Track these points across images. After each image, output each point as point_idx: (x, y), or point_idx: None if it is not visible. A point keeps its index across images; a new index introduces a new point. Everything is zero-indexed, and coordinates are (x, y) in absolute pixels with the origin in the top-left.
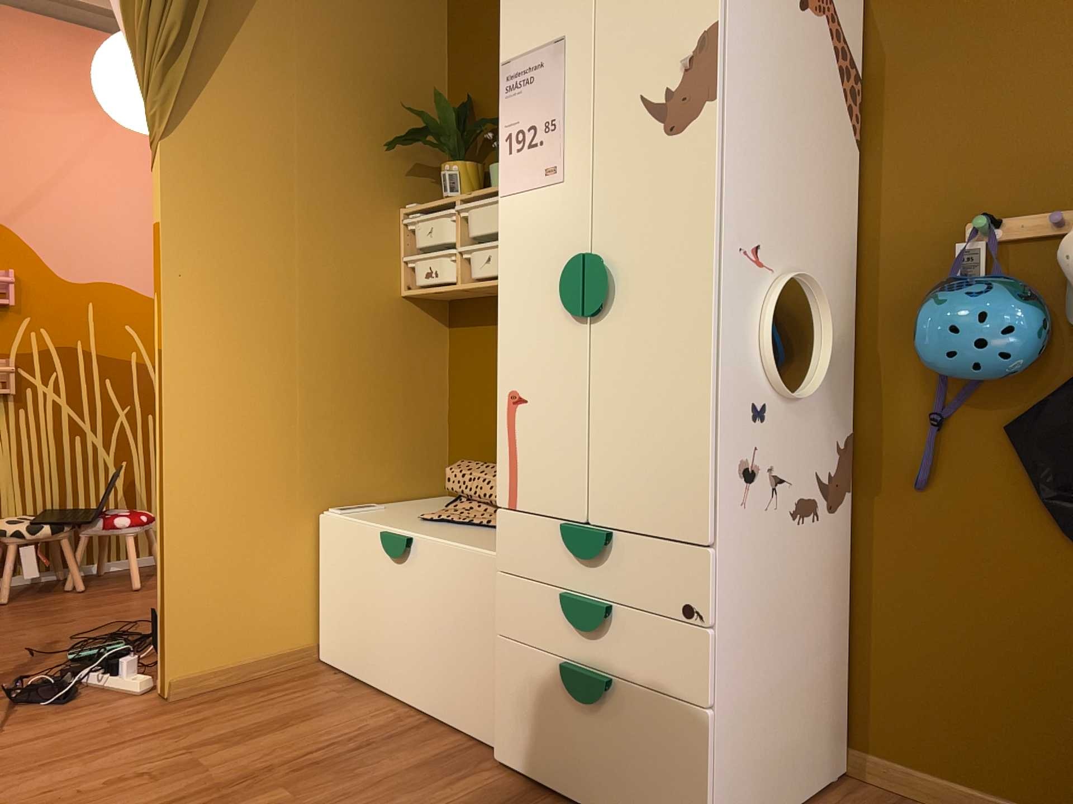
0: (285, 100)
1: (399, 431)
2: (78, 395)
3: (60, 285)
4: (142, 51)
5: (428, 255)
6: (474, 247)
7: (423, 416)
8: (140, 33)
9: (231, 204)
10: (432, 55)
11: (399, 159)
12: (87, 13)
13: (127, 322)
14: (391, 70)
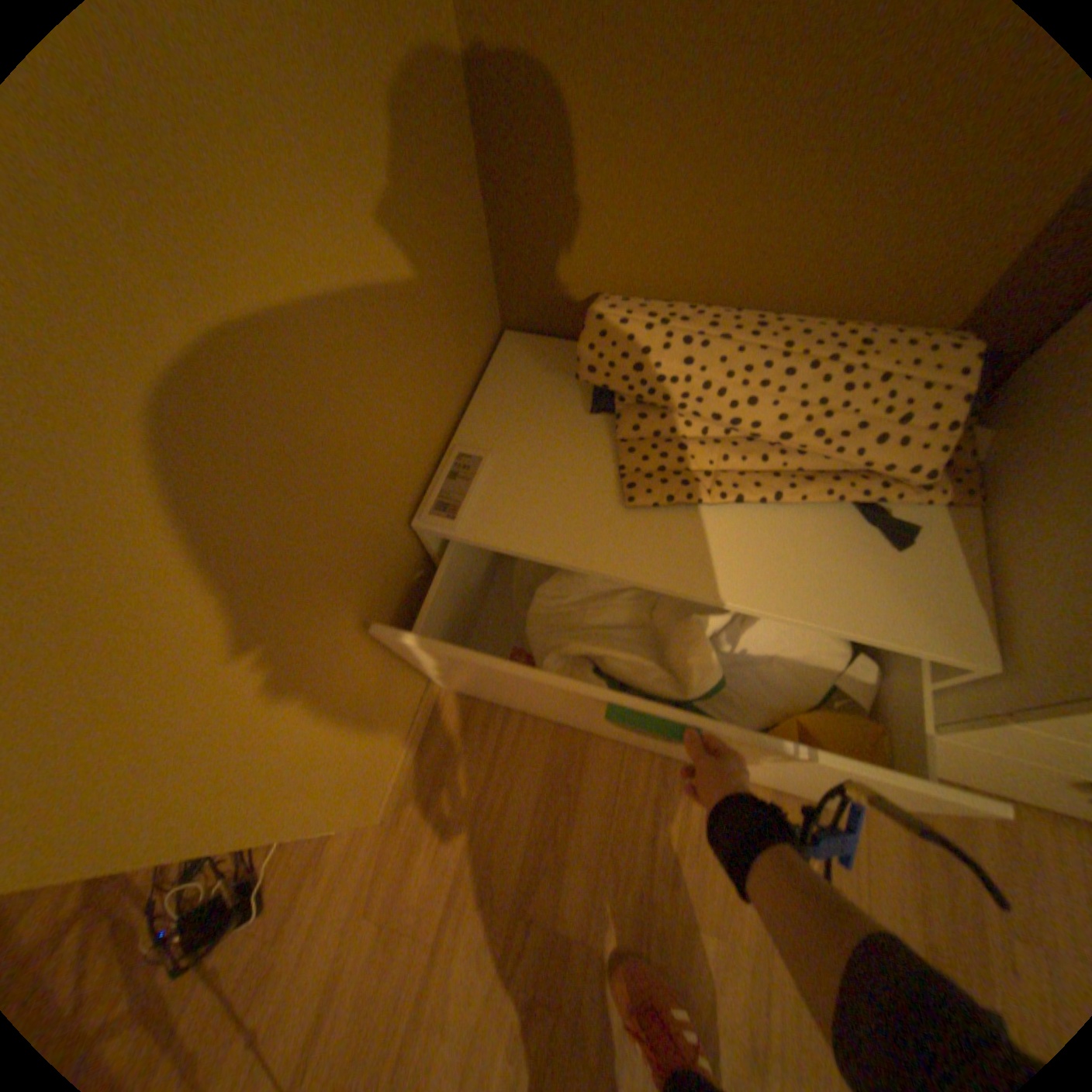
0: None
1: (434, 273)
2: None
3: None
4: None
5: None
6: None
7: (453, 197)
8: None
9: None
10: None
11: None
12: None
13: None
14: None
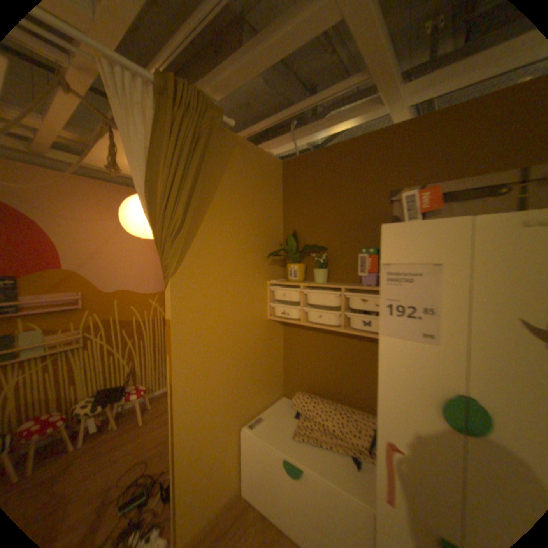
0: (224, 243)
1: (267, 377)
2: (110, 340)
3: (100, 294)
4: (157, 229)
5: (284, 305)
6: (312, 309)
7: (275, 366)
8: (156, 220)
9: (202, 301)
10: (277, 211)
11: (266, 259)
12: (108, 175)
13: (130, 305)
14: (263, 220)
